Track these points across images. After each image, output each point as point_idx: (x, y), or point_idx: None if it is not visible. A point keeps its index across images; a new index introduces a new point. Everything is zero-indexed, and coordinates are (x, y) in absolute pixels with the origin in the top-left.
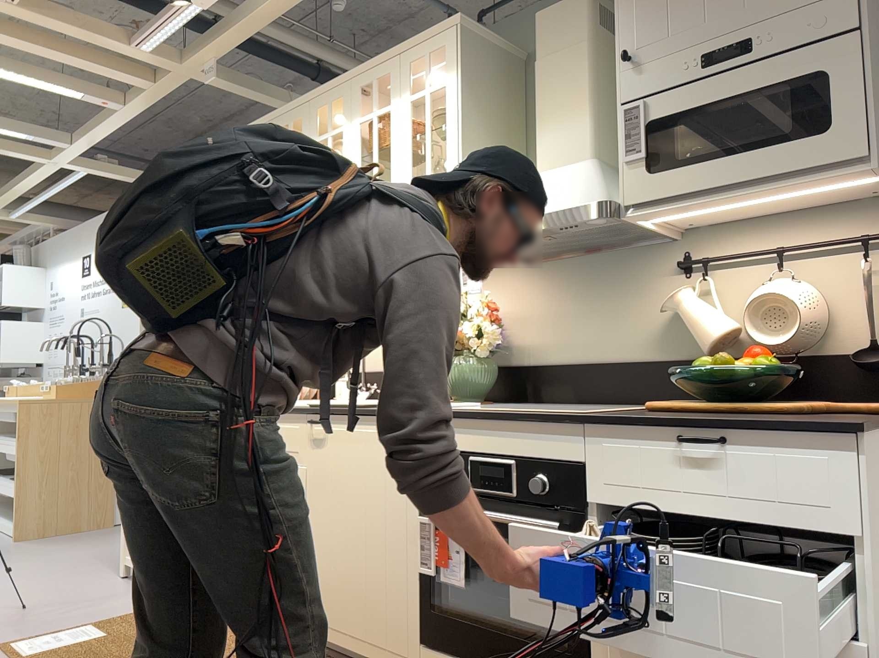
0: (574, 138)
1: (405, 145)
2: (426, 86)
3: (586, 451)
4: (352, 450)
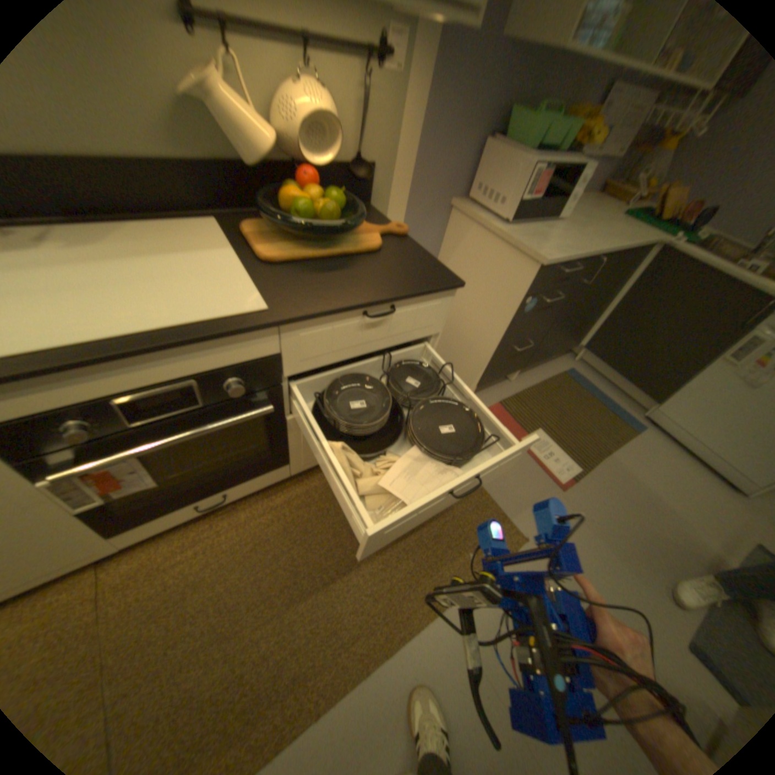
0: None
1: None
2: None
3: (279, 343)
4: None
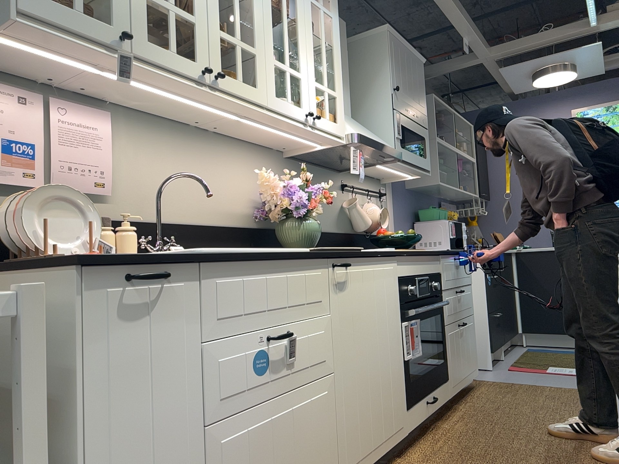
0: (347, 102)
1: (310, 34)
2: (321, 3)
3: (441, 267)
4: (367, 287)
